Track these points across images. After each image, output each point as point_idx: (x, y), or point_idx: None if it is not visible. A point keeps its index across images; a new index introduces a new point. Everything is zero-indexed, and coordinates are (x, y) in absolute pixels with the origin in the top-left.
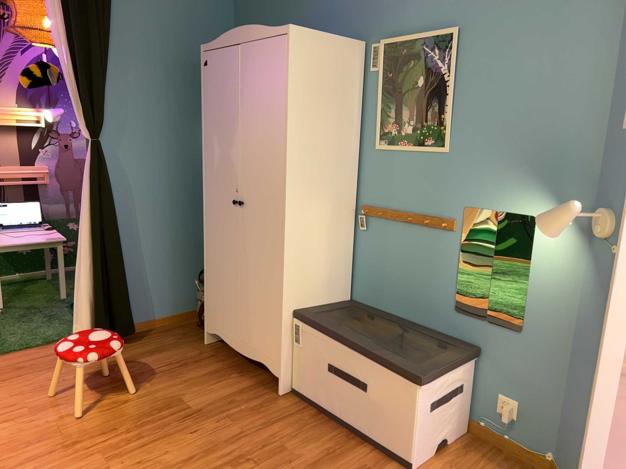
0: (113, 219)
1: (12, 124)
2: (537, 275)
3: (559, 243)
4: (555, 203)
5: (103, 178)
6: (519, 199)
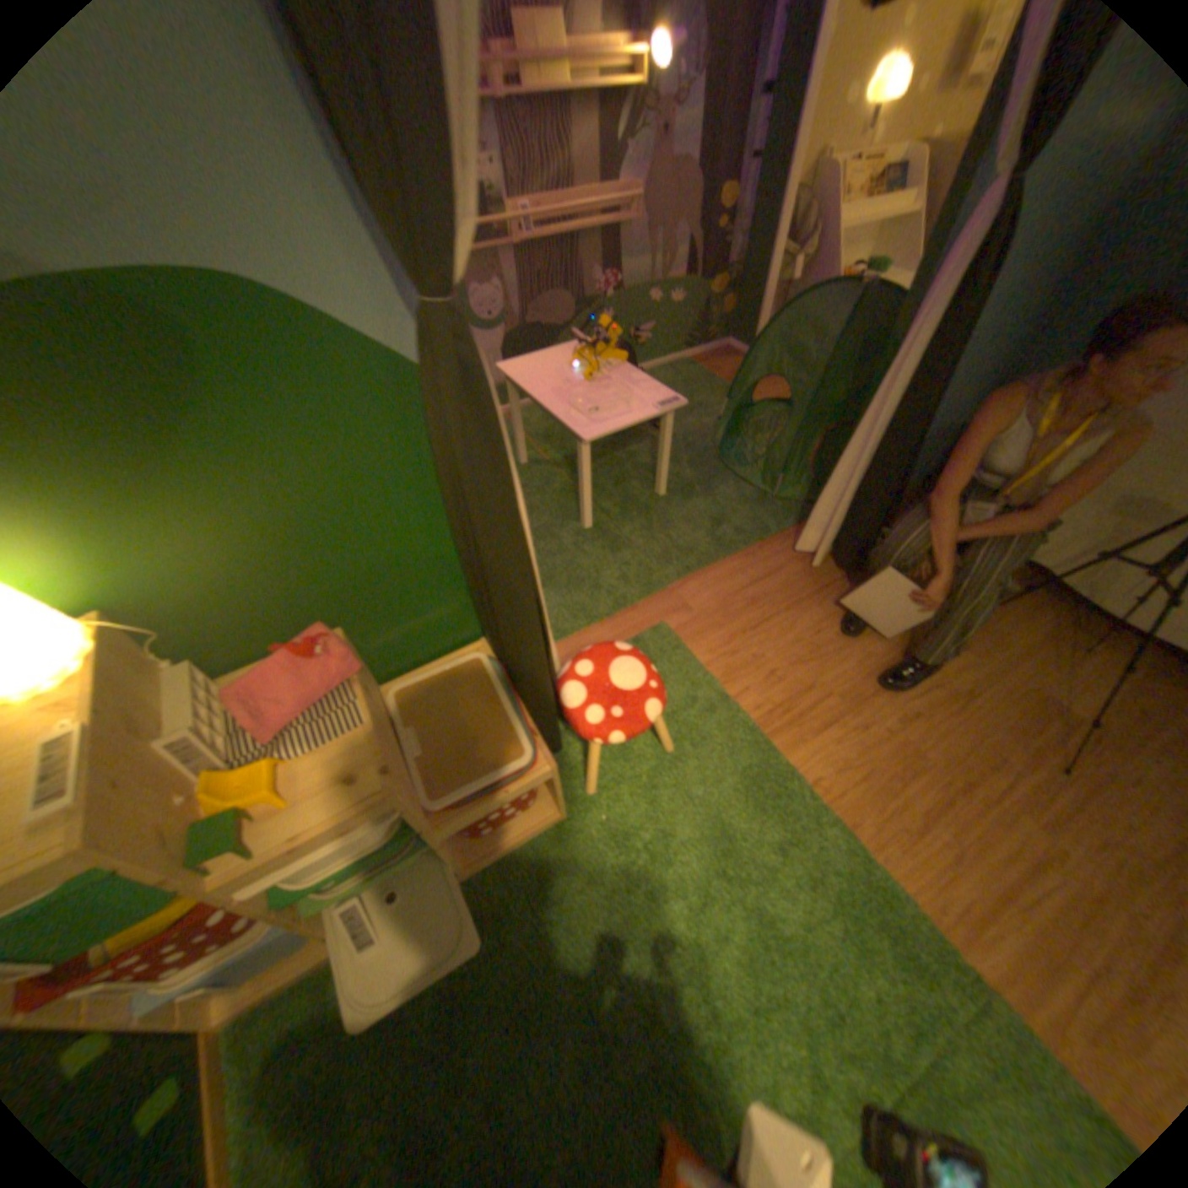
0: (953, 371)
1: (600, 87)
2: None
3: None
4: None
5: (991, 285)
6: None
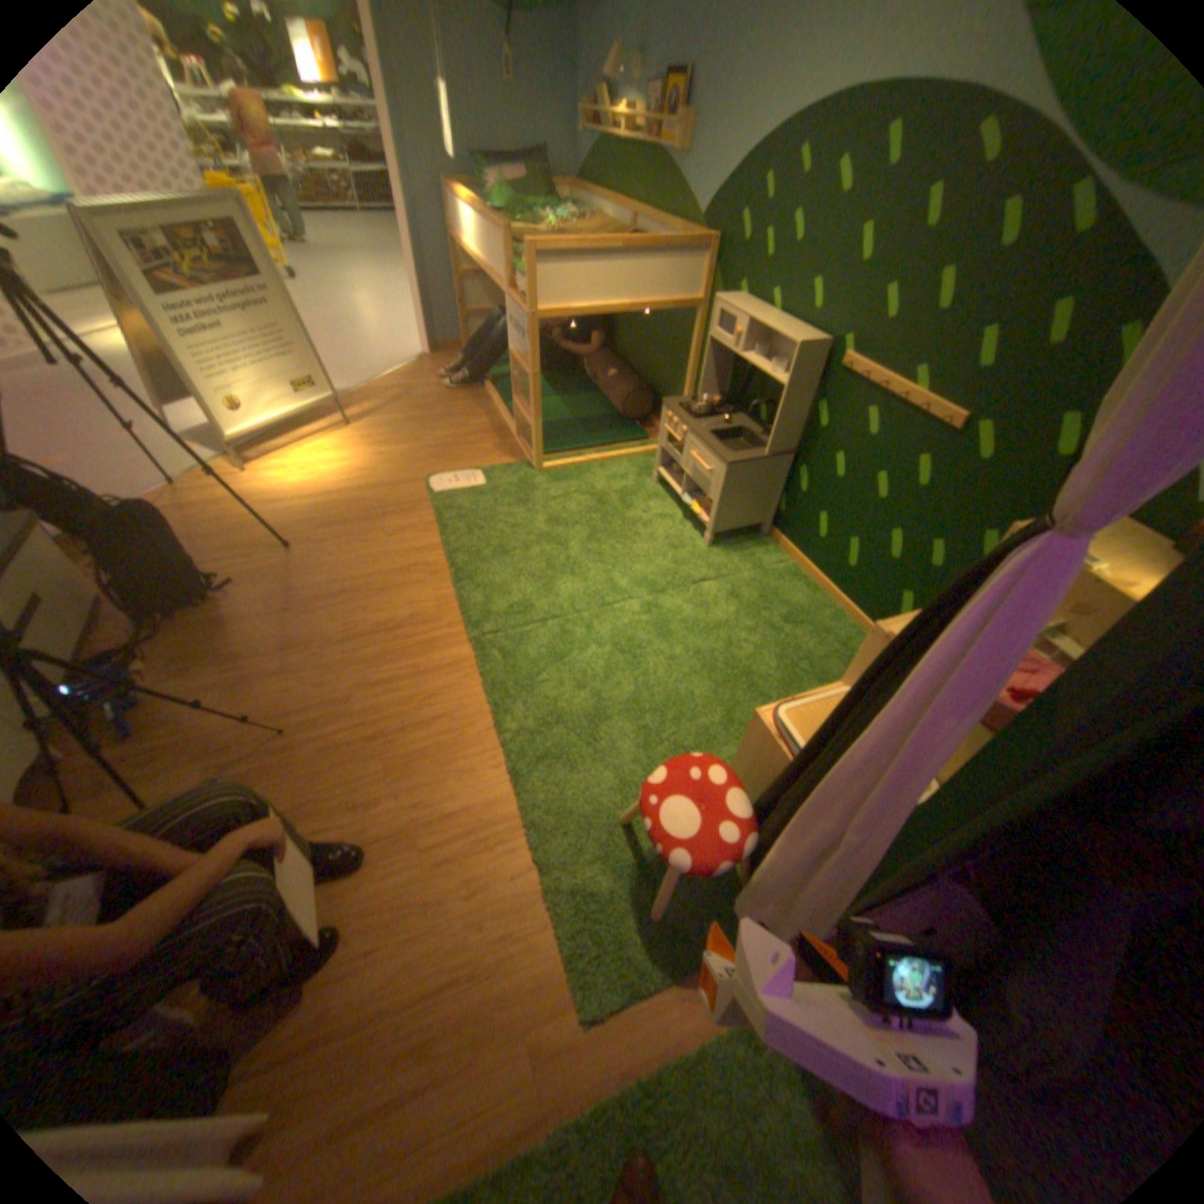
0: None
1: None
2: None
3: None
4: None
5: None
6: None
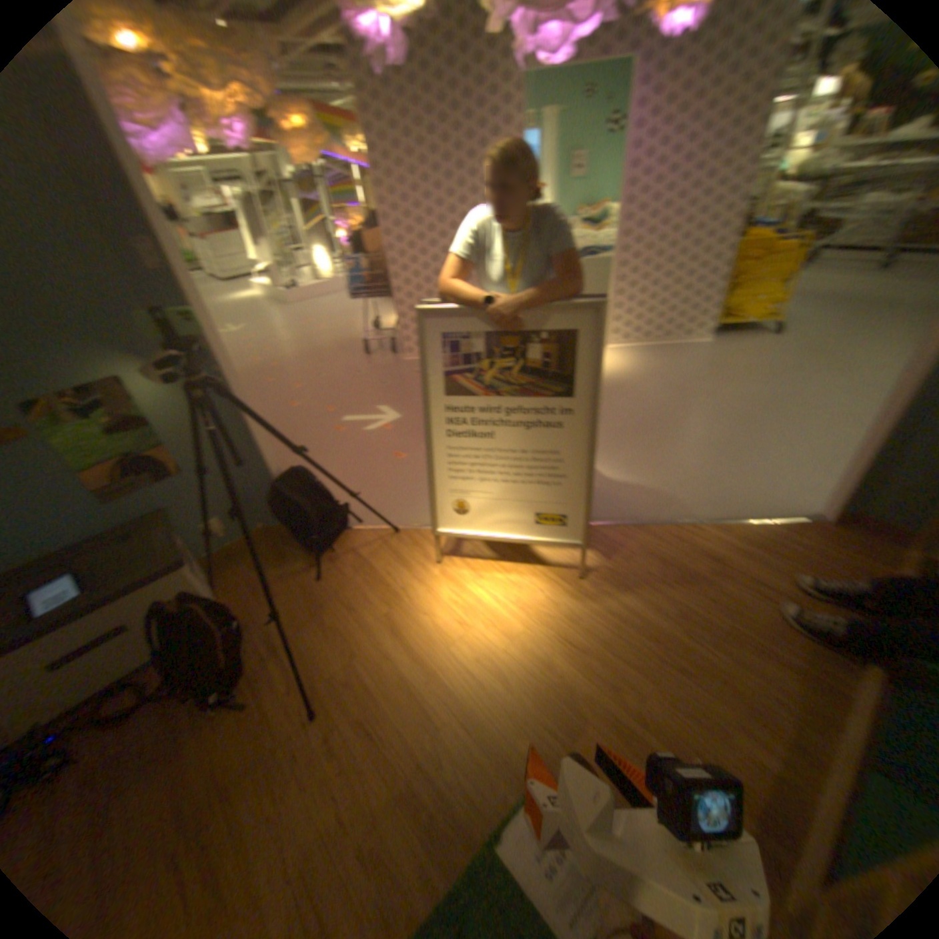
0: None
1: None
2: (155, 424)
3: (153, 387)
4: (123, 356)
5: None
6: (81, 368)
